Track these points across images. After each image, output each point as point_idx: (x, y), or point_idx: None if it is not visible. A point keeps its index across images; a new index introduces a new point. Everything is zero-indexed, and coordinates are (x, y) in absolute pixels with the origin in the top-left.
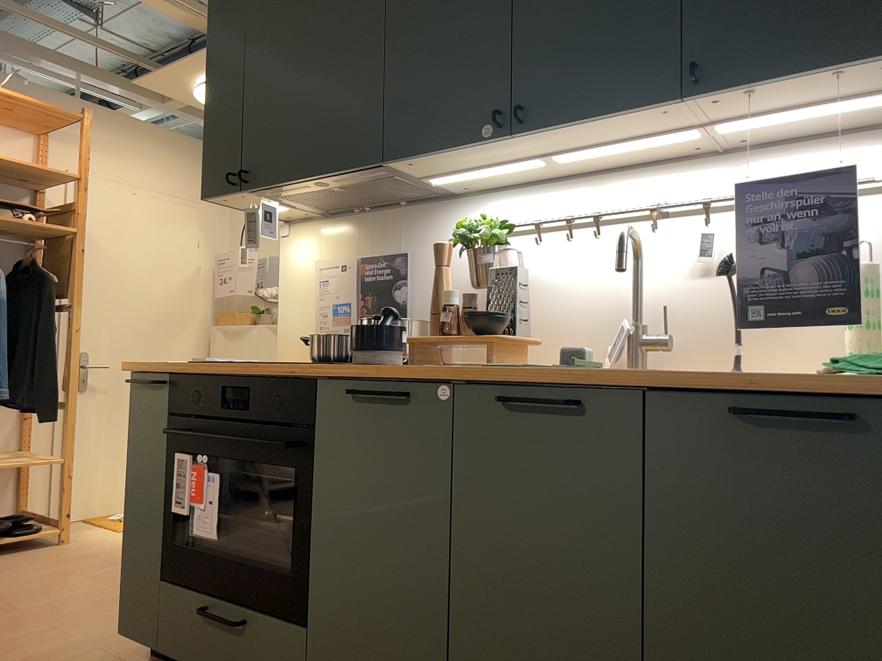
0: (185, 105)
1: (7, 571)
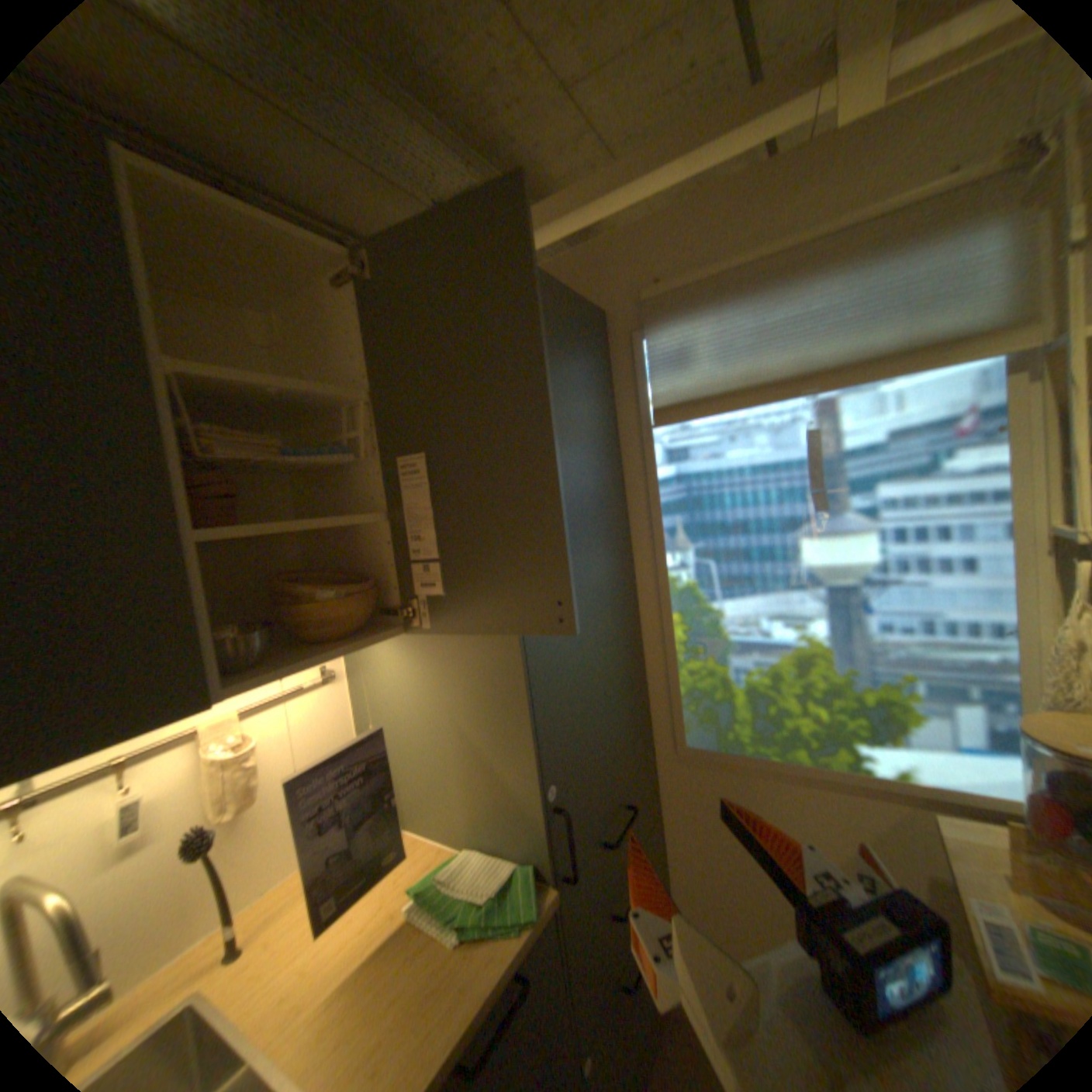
0: None
1: None
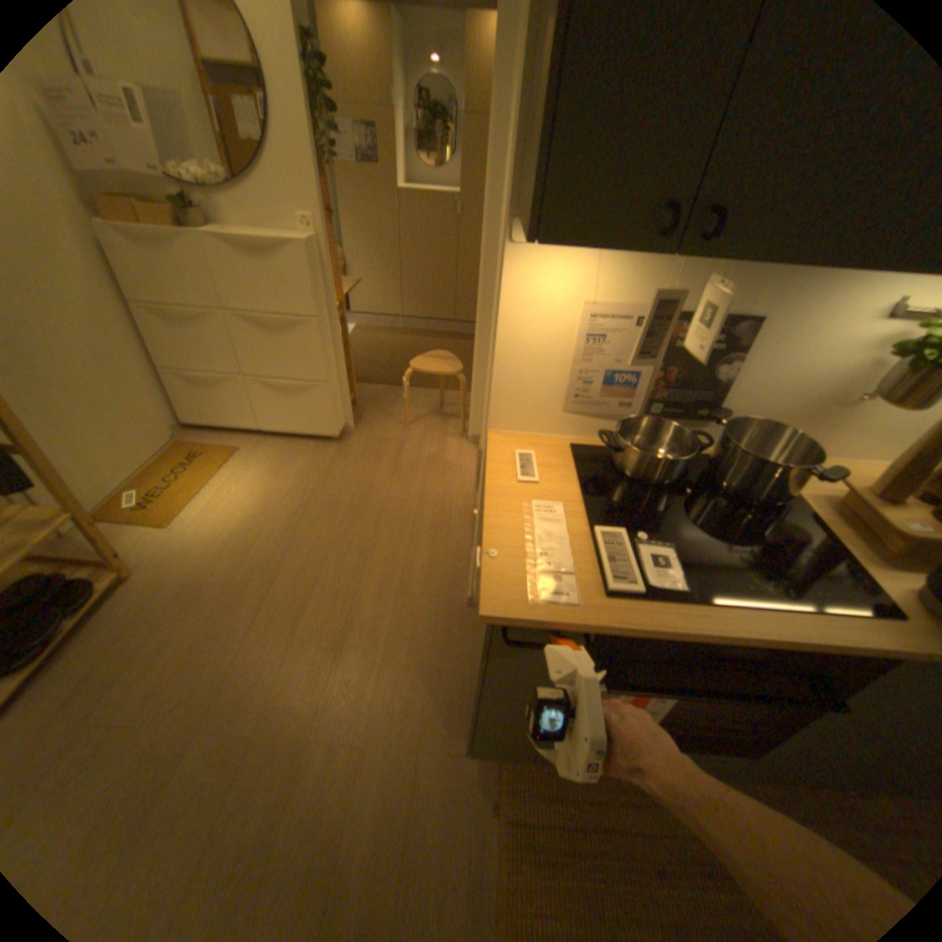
0: None
1: (128, 667)
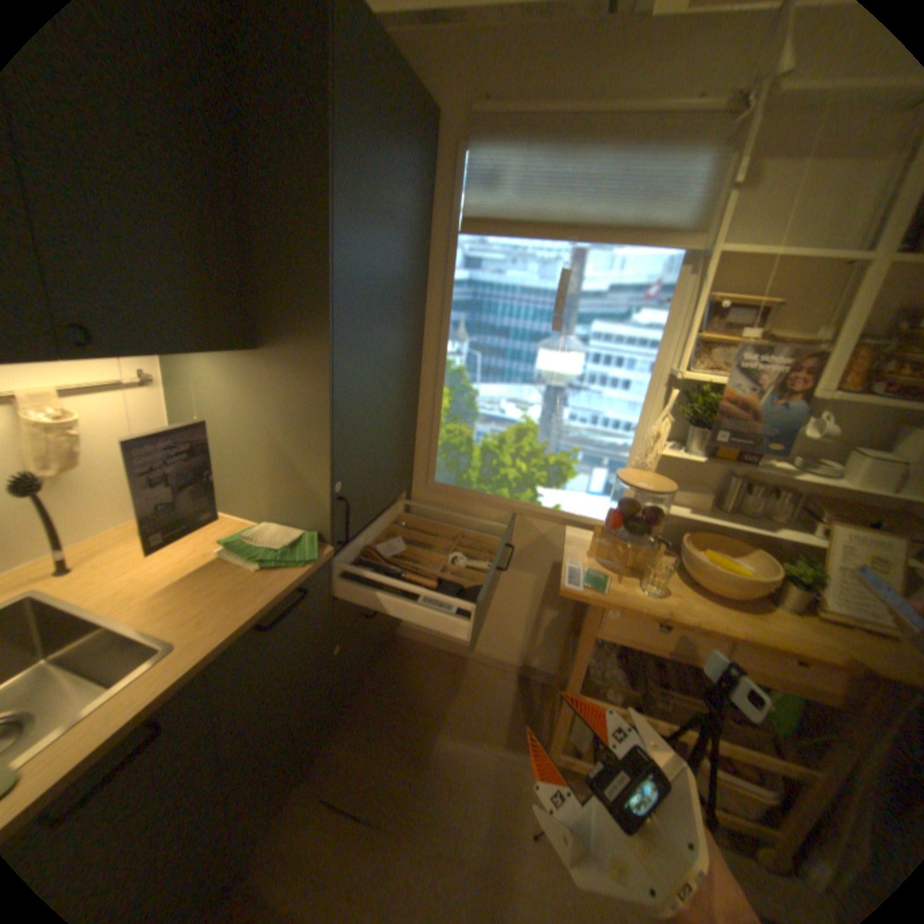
0: None
1: None
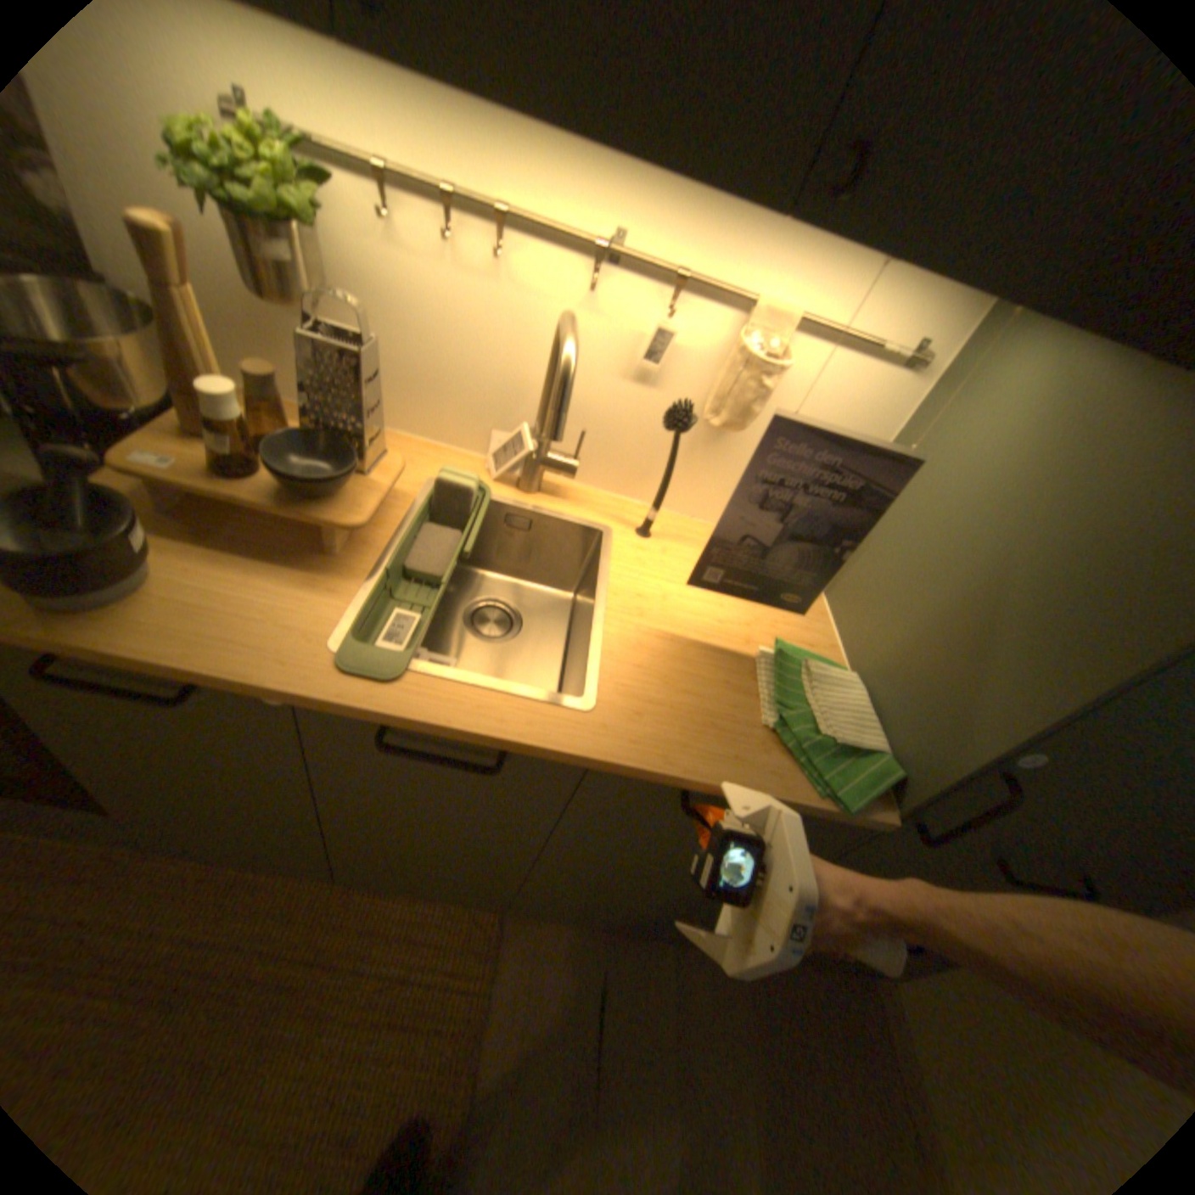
0: None
1: None
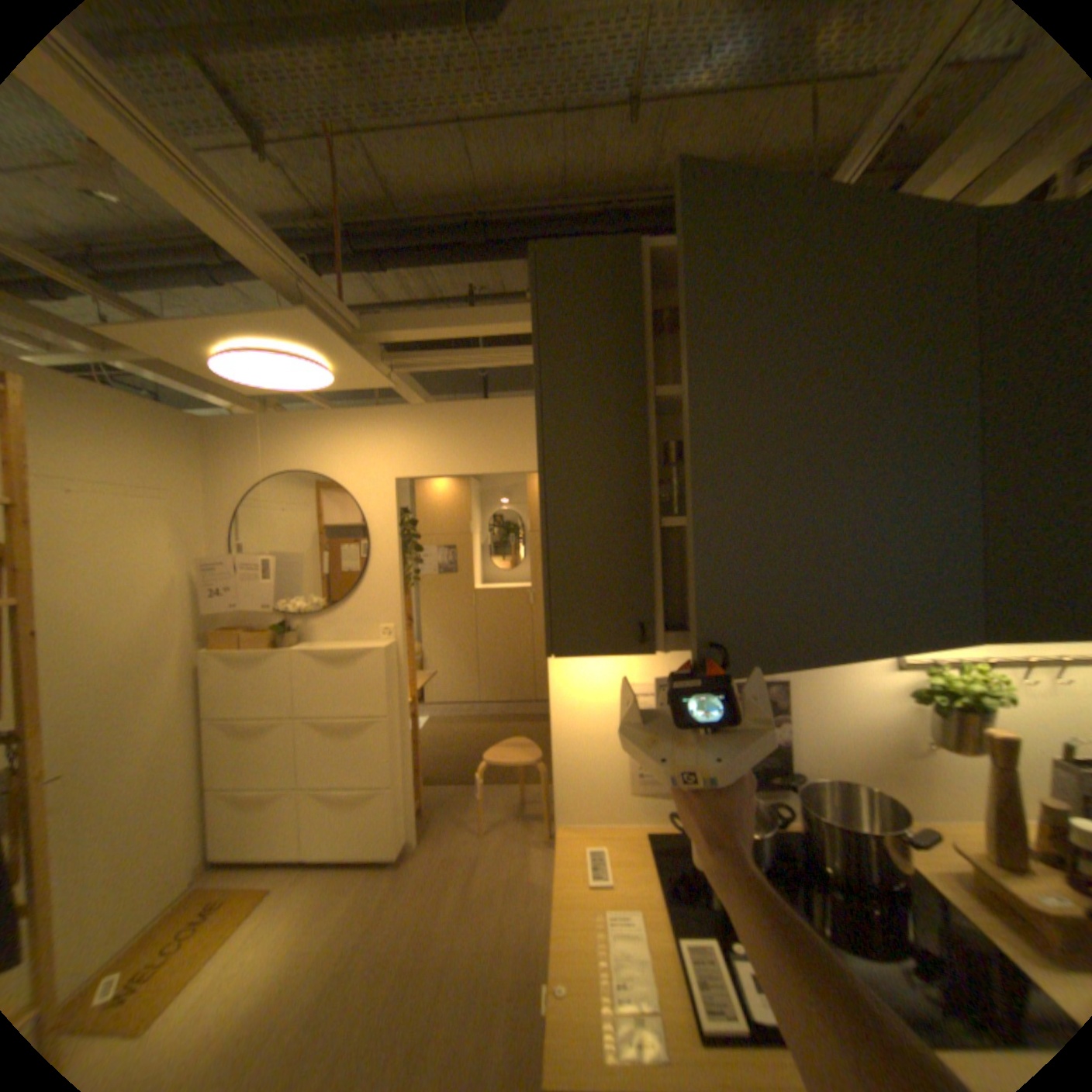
0: (170, 364)
1: None
